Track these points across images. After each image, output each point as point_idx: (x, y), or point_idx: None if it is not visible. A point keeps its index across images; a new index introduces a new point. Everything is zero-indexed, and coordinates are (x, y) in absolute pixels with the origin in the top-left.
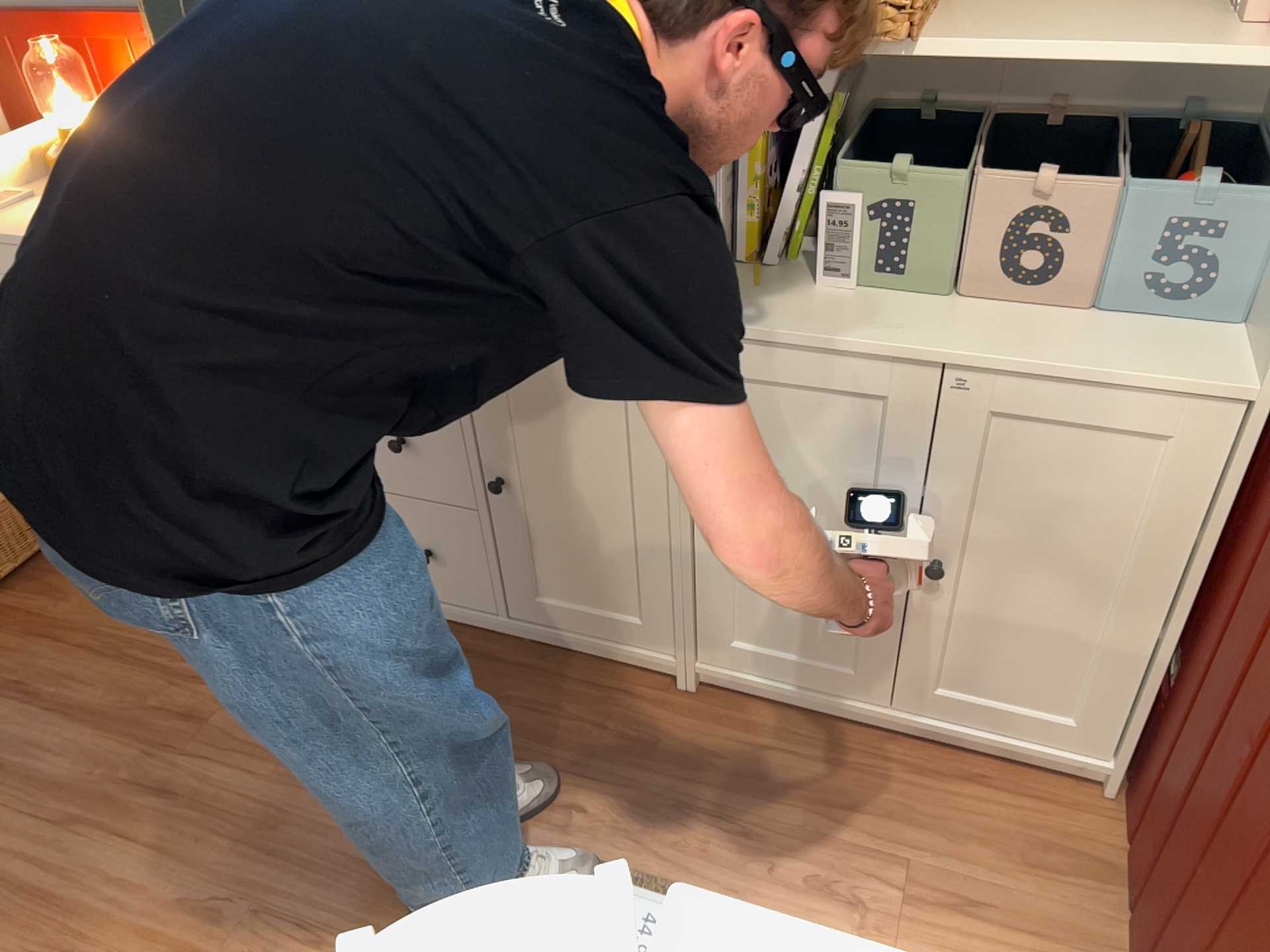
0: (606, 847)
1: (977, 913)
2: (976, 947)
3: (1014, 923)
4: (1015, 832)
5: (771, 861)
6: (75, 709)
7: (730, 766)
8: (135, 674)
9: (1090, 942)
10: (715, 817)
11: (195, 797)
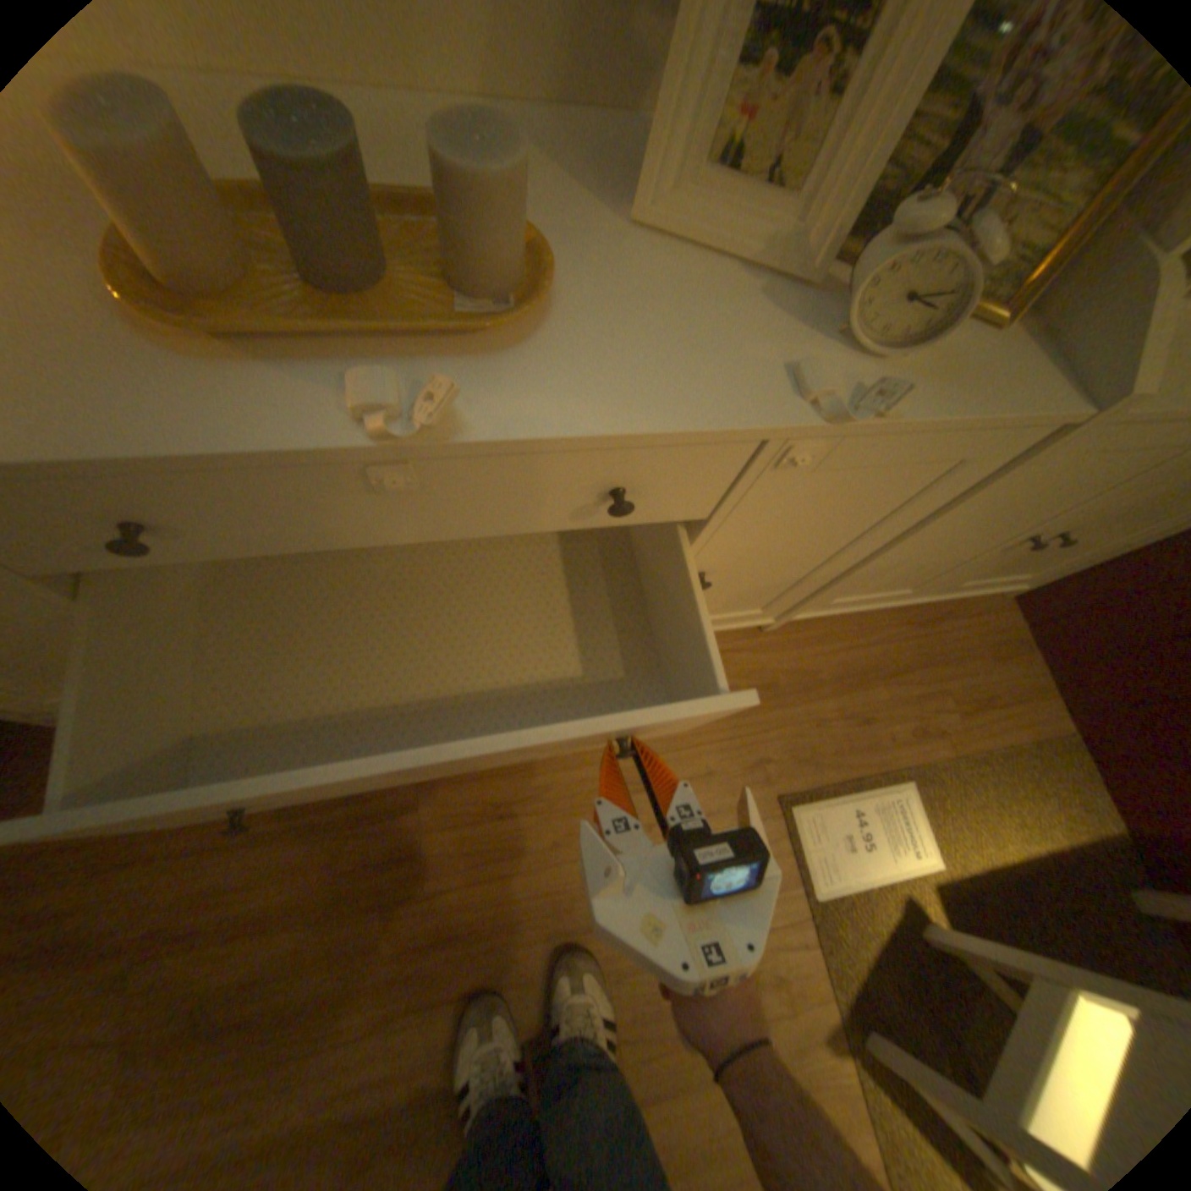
0: (803, 786)
1: (997, 712)
2: (1007, 733)
3: (1014, 708)
4: (985, 648)
5: (892, 738)
6: (251, 935)
7: (830, 682)
8: (283, 862)
9: (1045, 699)
10: (846, 725)
11: (474, 940)
